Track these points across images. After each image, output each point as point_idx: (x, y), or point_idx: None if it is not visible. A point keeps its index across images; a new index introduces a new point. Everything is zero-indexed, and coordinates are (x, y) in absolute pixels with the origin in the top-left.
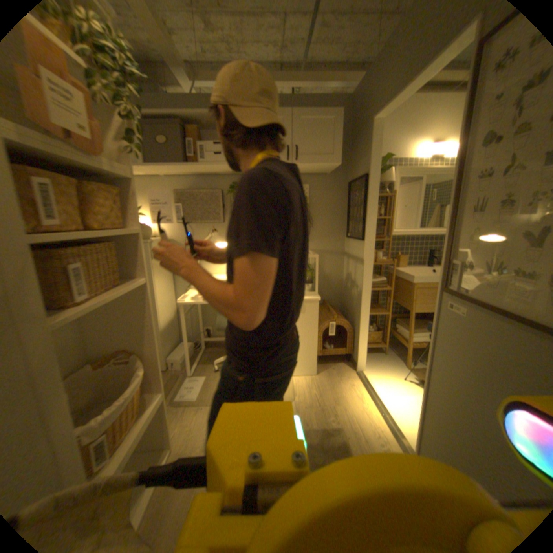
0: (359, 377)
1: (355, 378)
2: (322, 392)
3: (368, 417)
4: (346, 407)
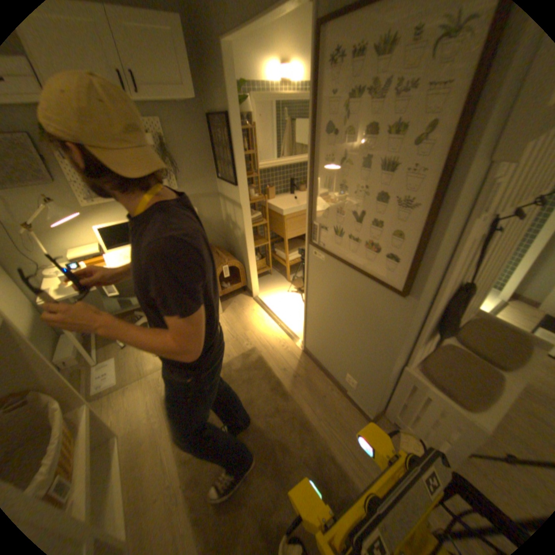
0: (258, 303)
1: (255, 303)
2: (234, 327)
3: (272, 332)
4: (256, 331)
